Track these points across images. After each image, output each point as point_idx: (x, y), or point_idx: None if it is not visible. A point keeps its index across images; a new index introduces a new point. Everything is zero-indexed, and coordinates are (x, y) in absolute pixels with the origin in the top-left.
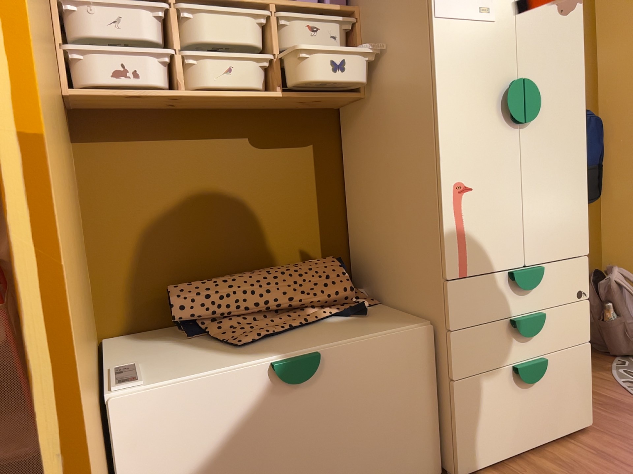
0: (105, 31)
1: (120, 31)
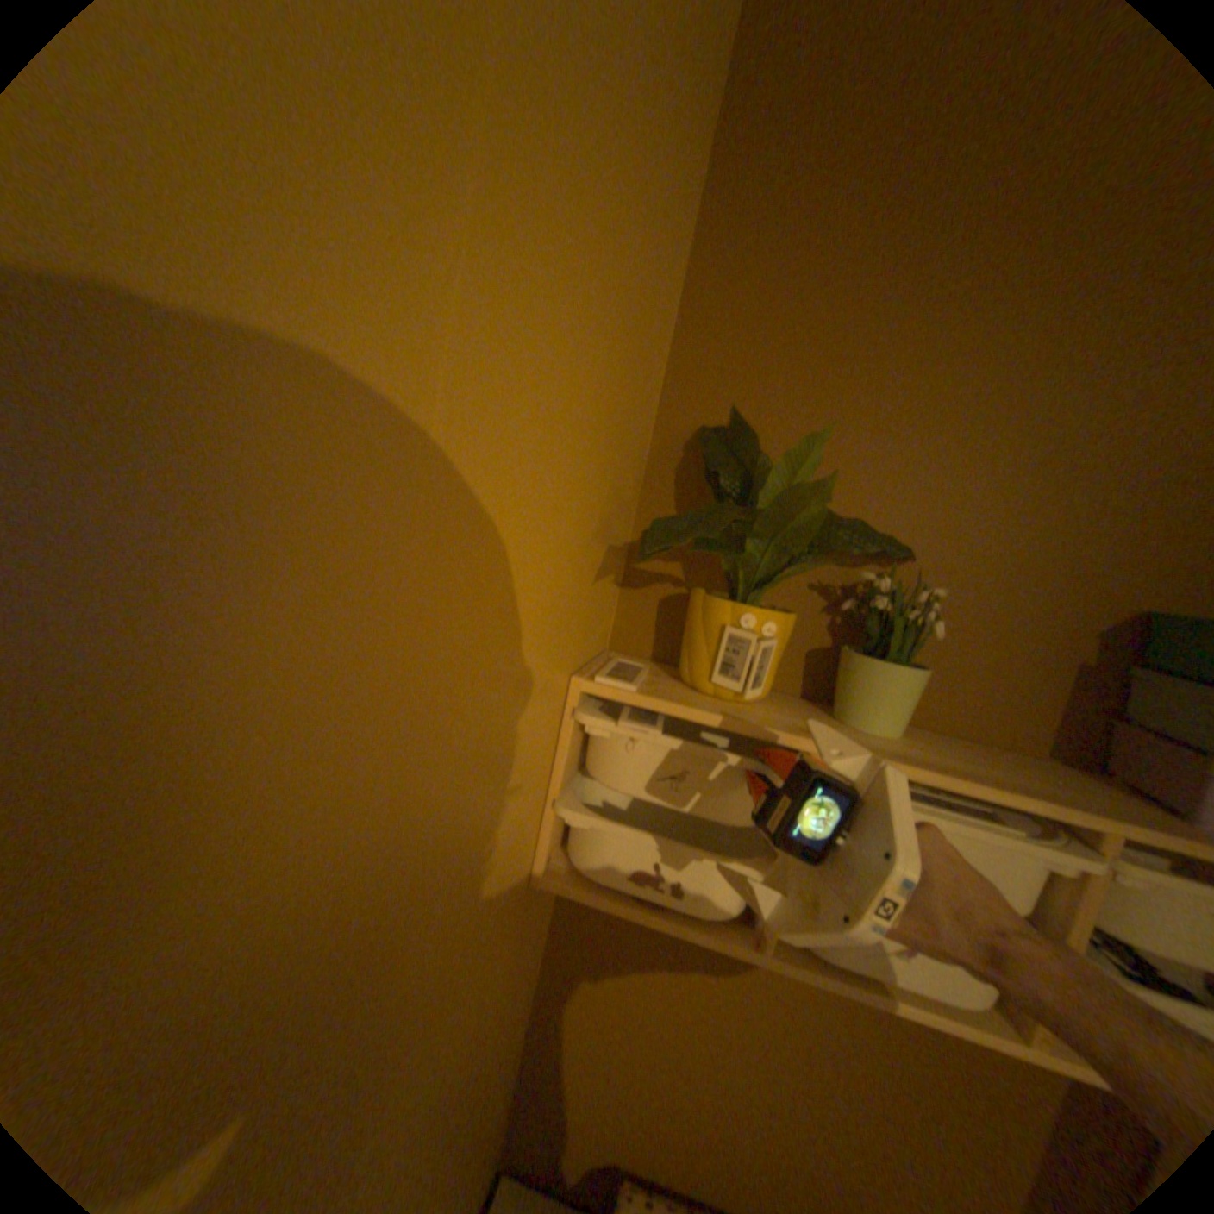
0: (649, 788)
1: (679, 795)
